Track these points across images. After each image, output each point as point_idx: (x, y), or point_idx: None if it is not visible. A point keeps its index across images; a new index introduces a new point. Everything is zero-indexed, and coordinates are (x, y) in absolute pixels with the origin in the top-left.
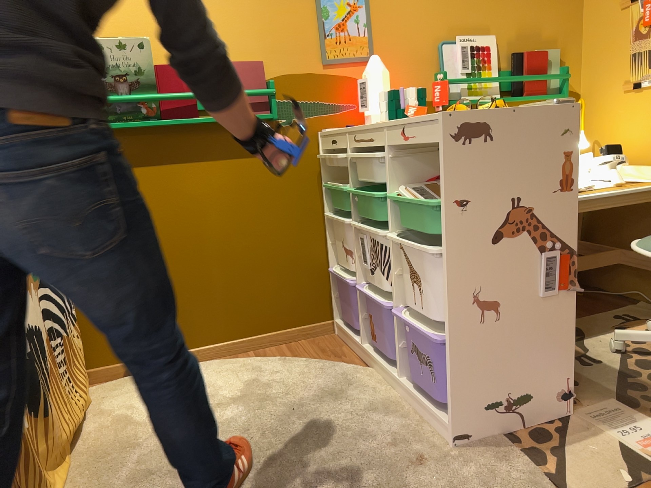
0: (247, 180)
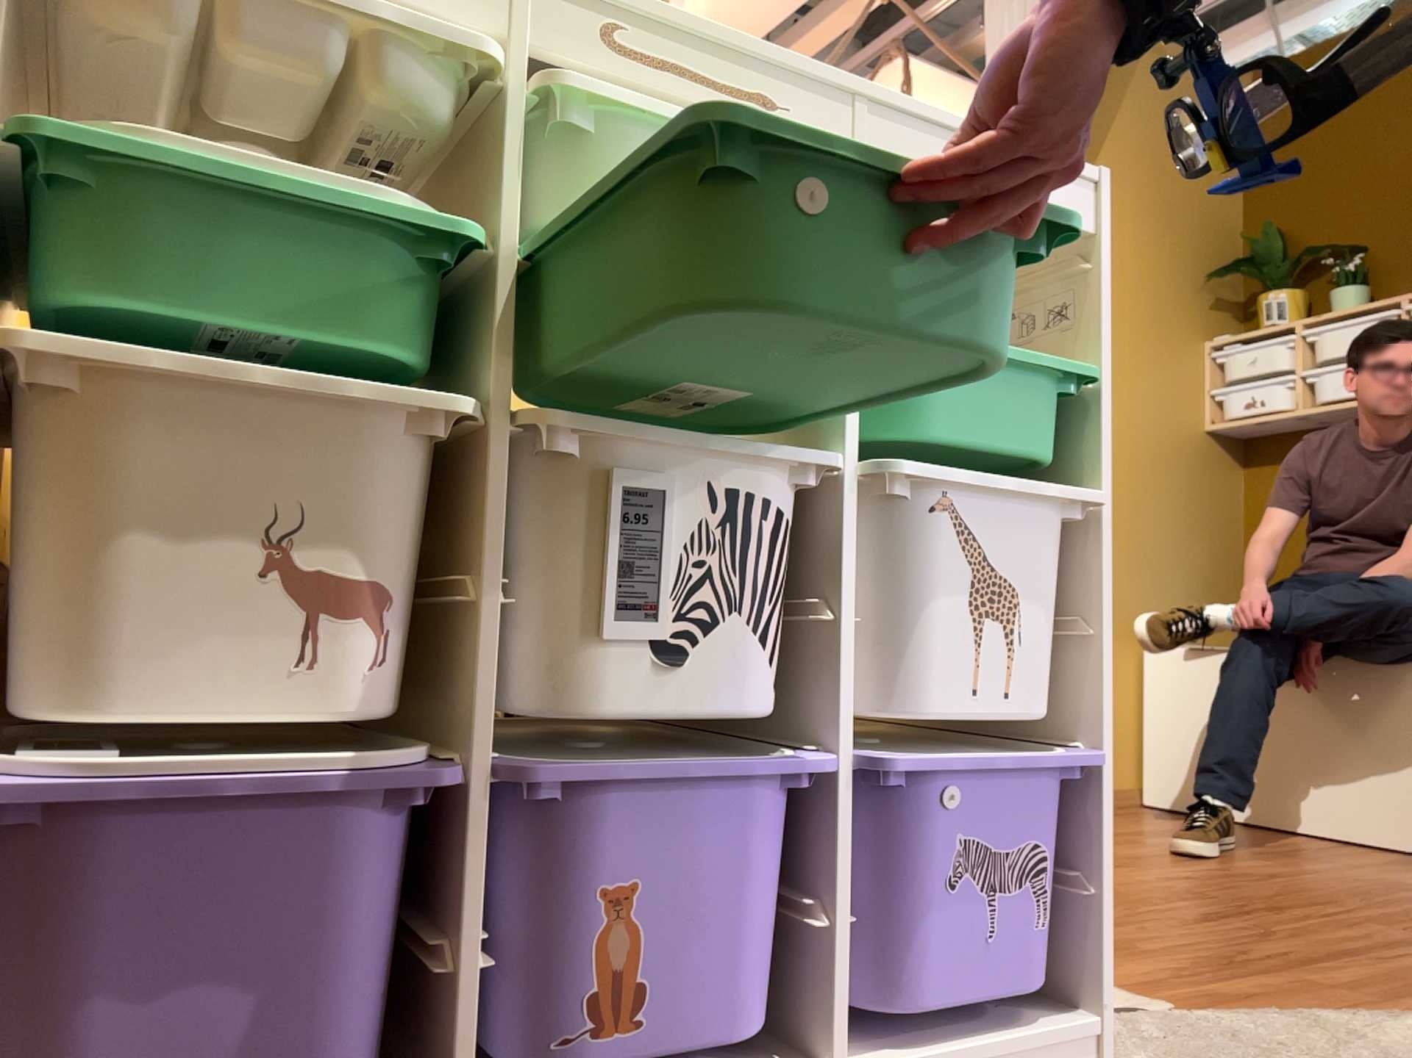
0: None
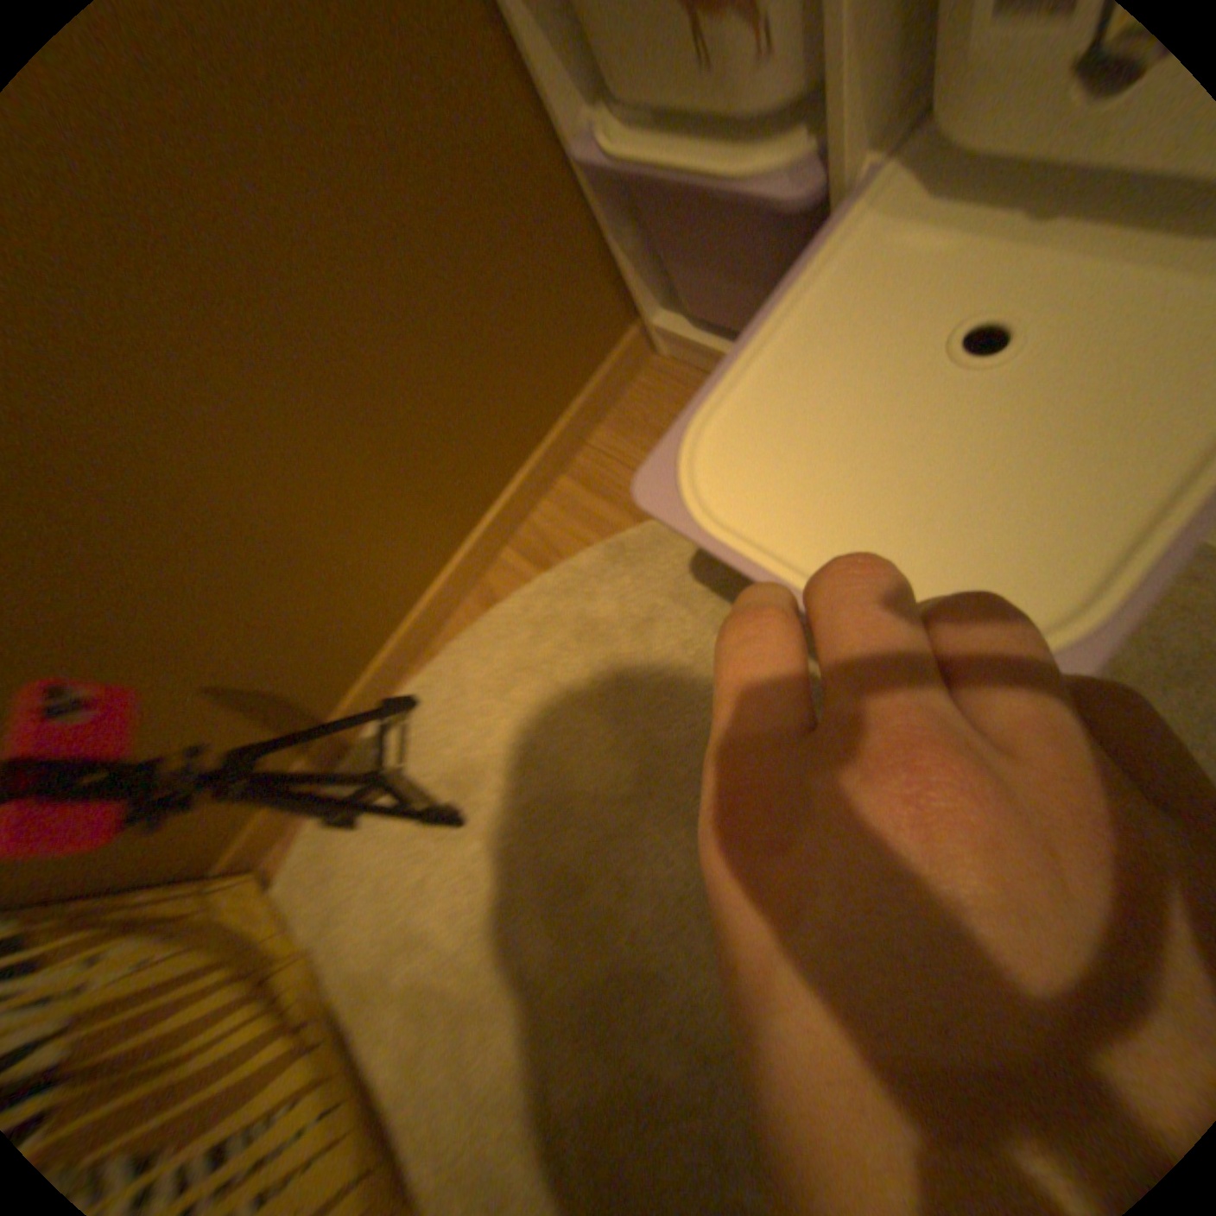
0: None
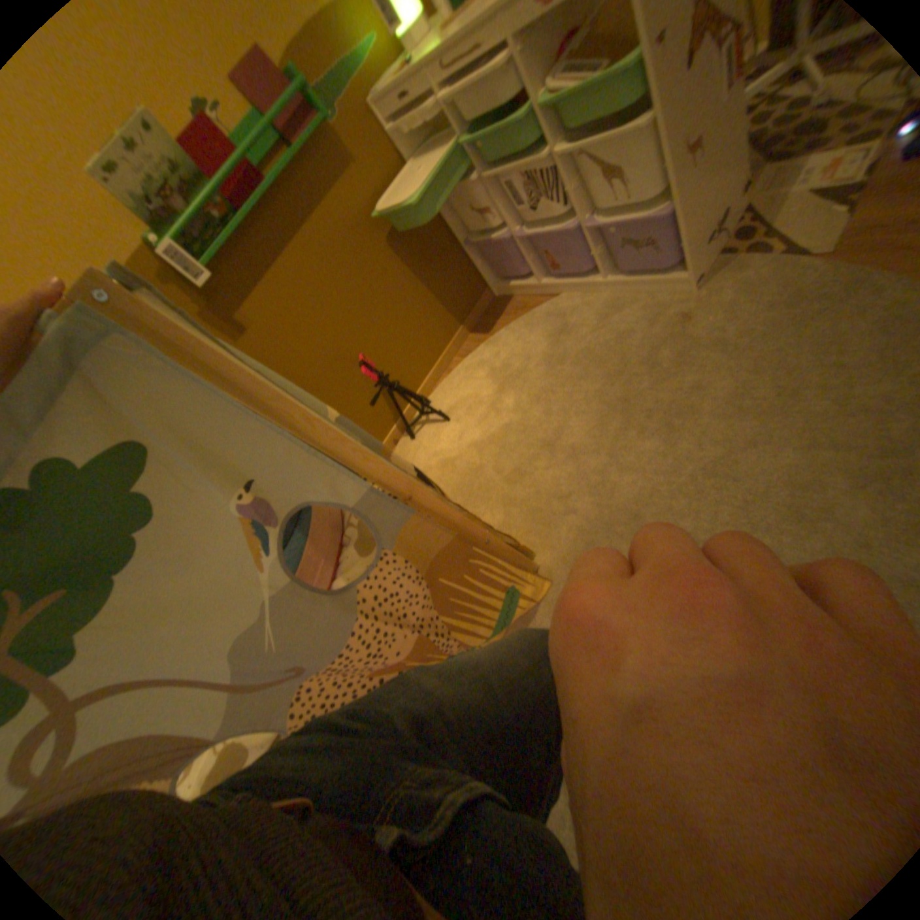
0: (348, 214)
